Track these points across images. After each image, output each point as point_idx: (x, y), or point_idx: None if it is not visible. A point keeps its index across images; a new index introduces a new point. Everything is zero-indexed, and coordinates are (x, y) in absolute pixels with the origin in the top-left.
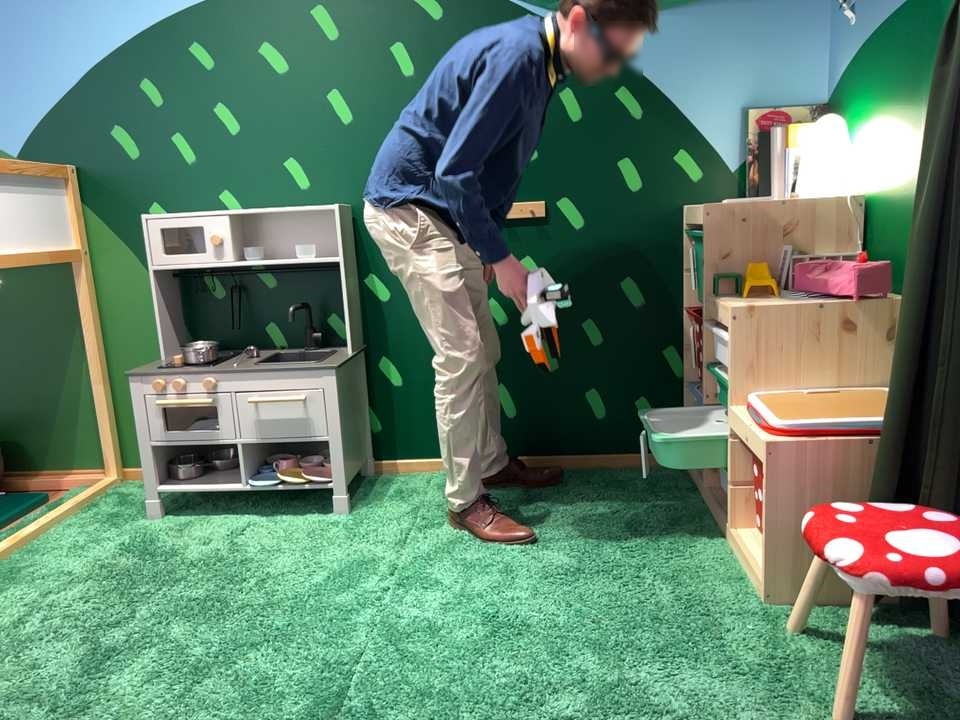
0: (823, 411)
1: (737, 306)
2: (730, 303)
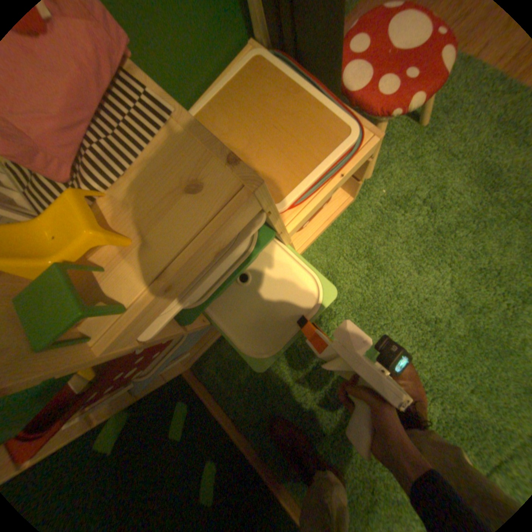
0: (291, 123)
1: (230, 187)
2: (190, 227)
